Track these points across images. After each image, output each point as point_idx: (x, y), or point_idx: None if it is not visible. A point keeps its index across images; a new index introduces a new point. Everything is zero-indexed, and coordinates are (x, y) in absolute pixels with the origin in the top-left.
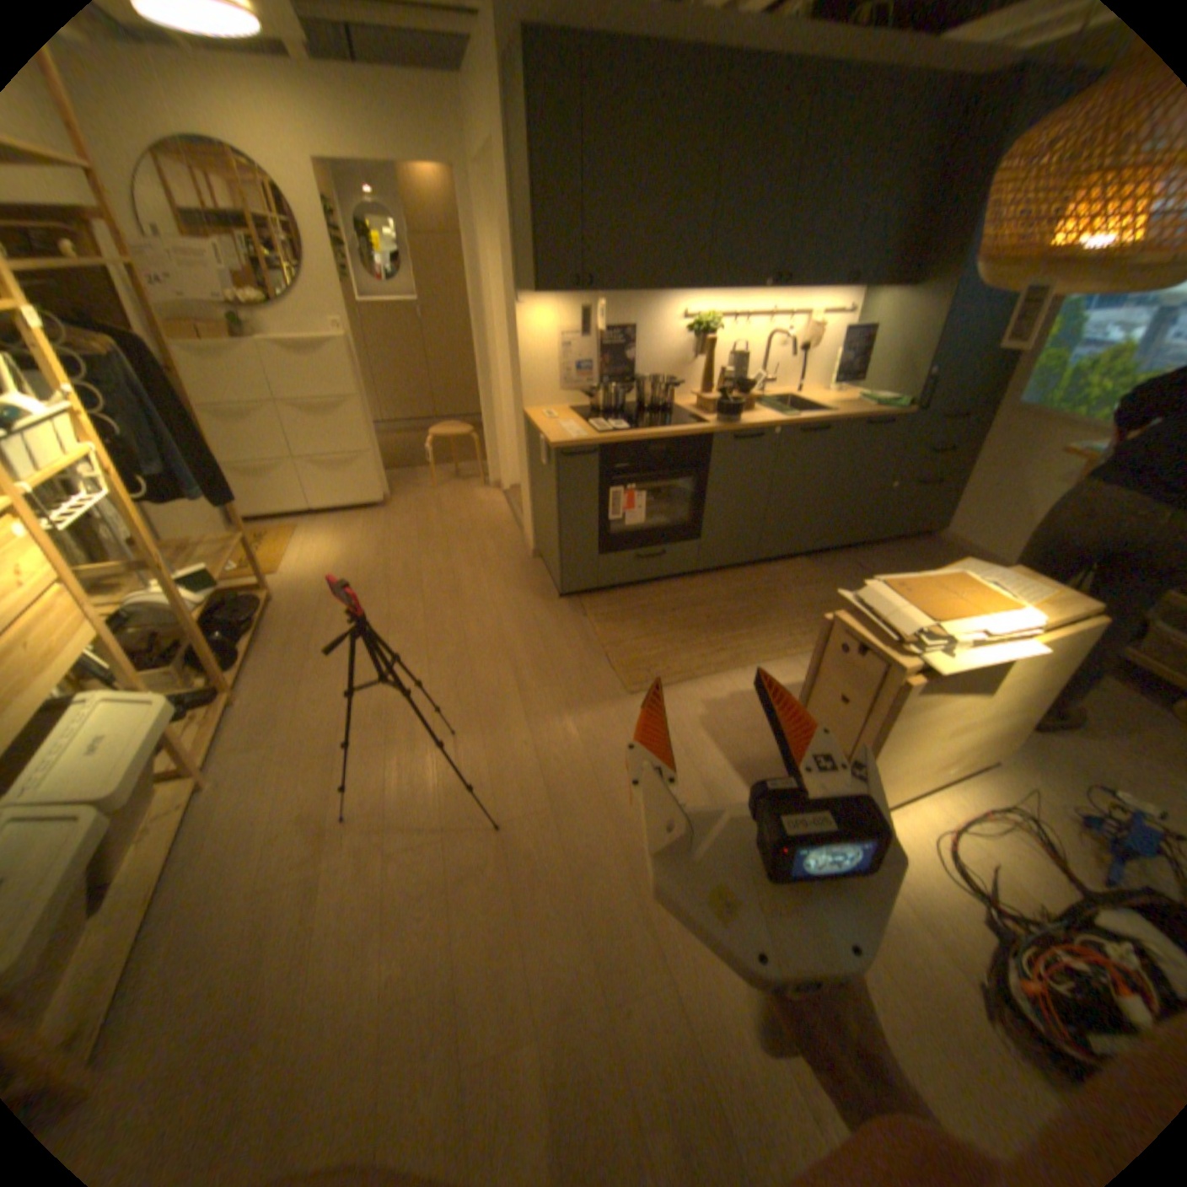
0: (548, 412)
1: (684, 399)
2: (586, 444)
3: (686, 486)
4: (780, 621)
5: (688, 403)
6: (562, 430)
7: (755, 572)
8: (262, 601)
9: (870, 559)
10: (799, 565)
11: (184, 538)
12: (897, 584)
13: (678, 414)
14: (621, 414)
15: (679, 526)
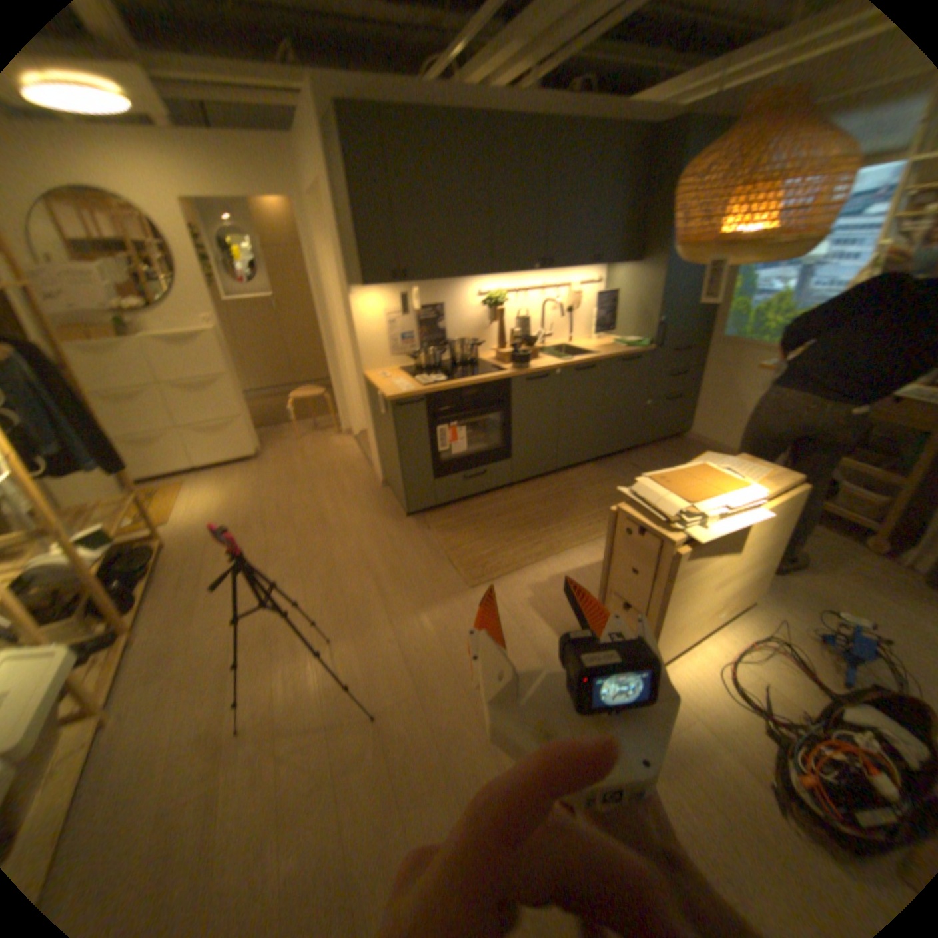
0: (382, 373)
1: (486, 354)
2: (414, 395)
3: (495, 419)
4: (580, 514)
5: (489, 357)
6: (394, 386)
7: (556, 478)
8: (154, 550)
9: (639, 458)
10: (588, 469)
11: (81, 505)
12: (658, 478)
13: (482, 366)
14: (439, 370)
15: (494, 449)
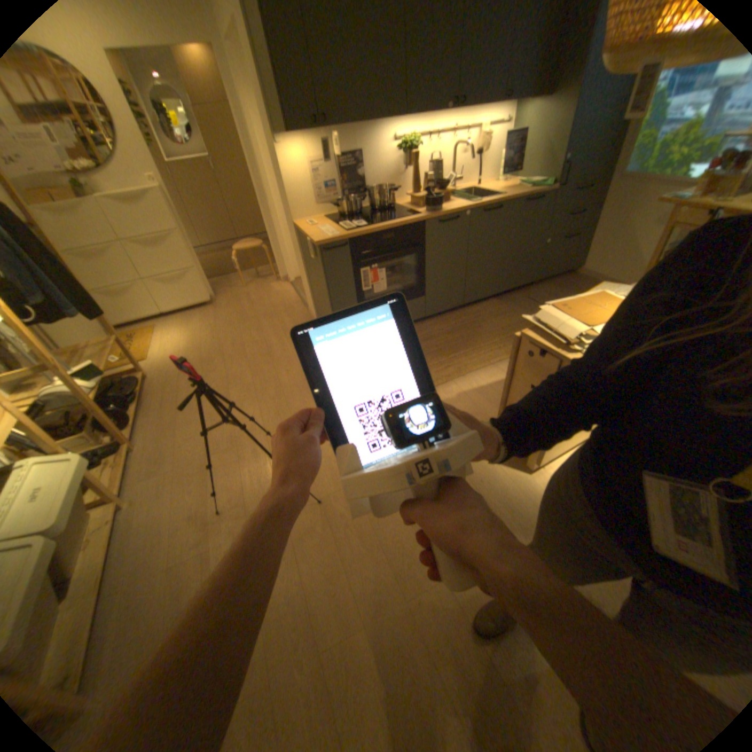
0: (310, 221)
1: (402, 200)
2: (339, 240)
3: (411, 260)
4: (483, 342)
5: (405, 202)
6: (321, 232)
7: (463, 312)
8: (139, 378)
9: (535, 293)
10: (491, 304)
11: (76, 344)
12: (560, 305)
13: (399, 210)
14: (360, 216)
15: (410, 288)
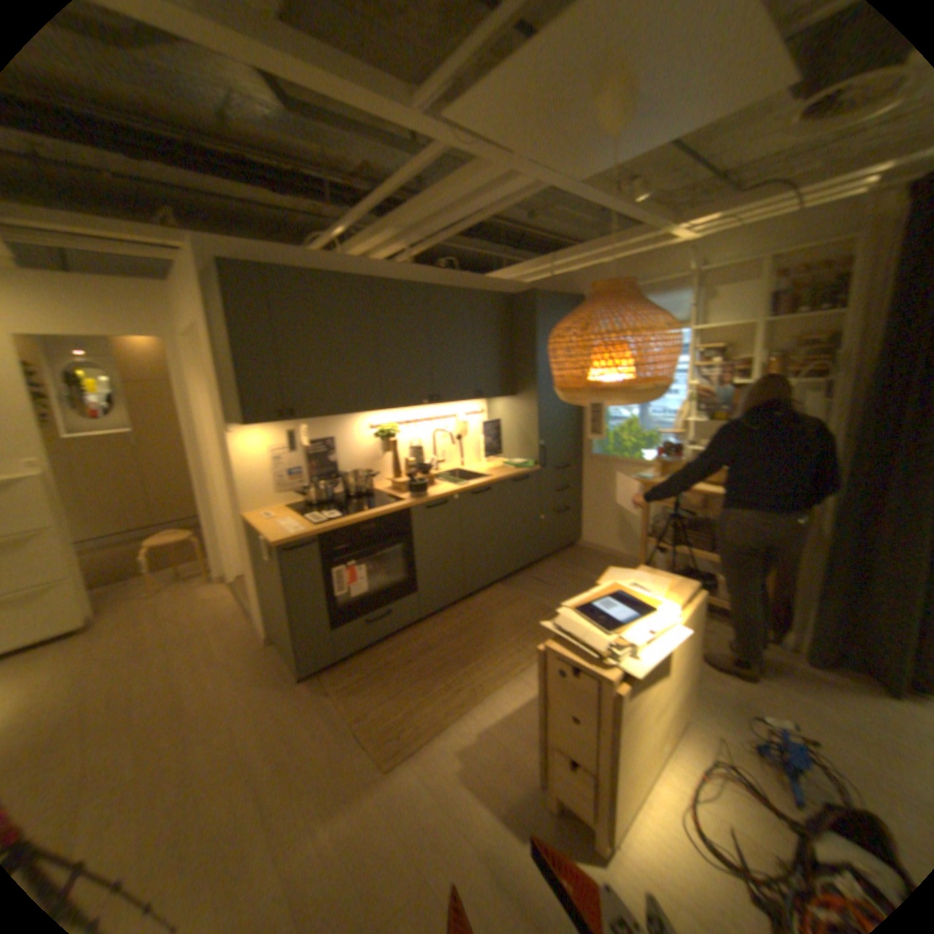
0: (264, 512)
1: (381, 483)
2: (304, 536)
3: (396, 551)
4: (497, 645)
5: (385, 486)
6: (280, 527)
7: (466, 605)
8: None
9: (542, 572)
10: (496, 591)
11: None
12: (579, 606)
13: (379, 496)
14: (332, 504)
15: (398, 584)
